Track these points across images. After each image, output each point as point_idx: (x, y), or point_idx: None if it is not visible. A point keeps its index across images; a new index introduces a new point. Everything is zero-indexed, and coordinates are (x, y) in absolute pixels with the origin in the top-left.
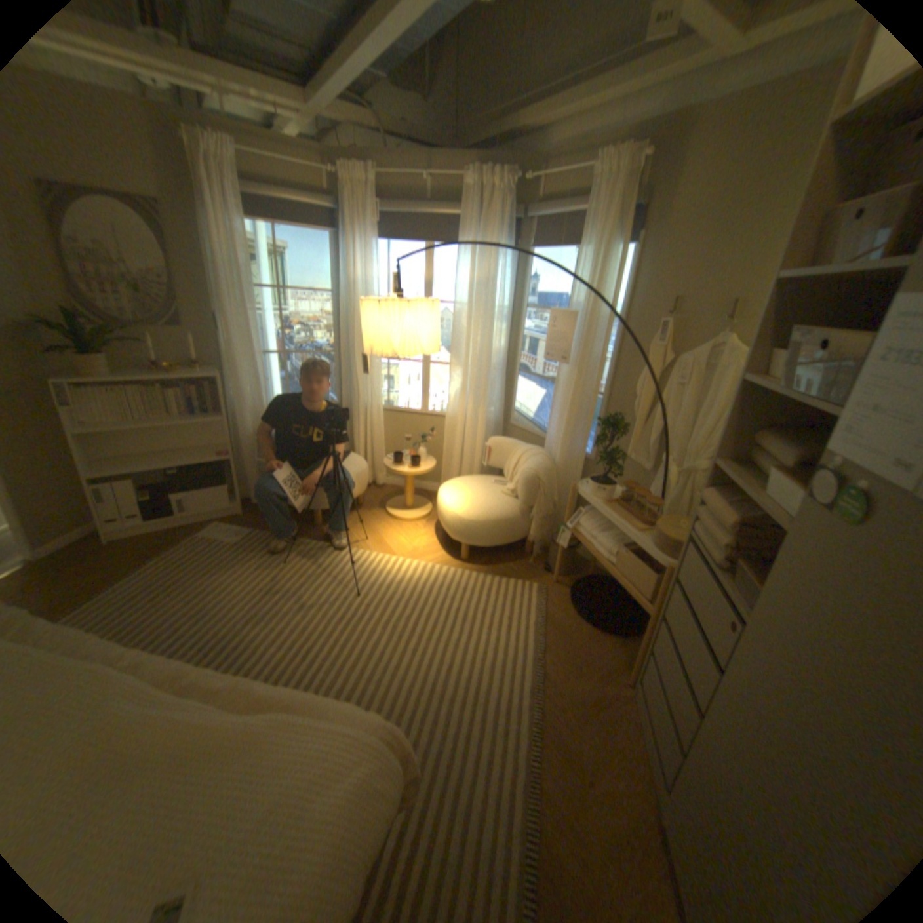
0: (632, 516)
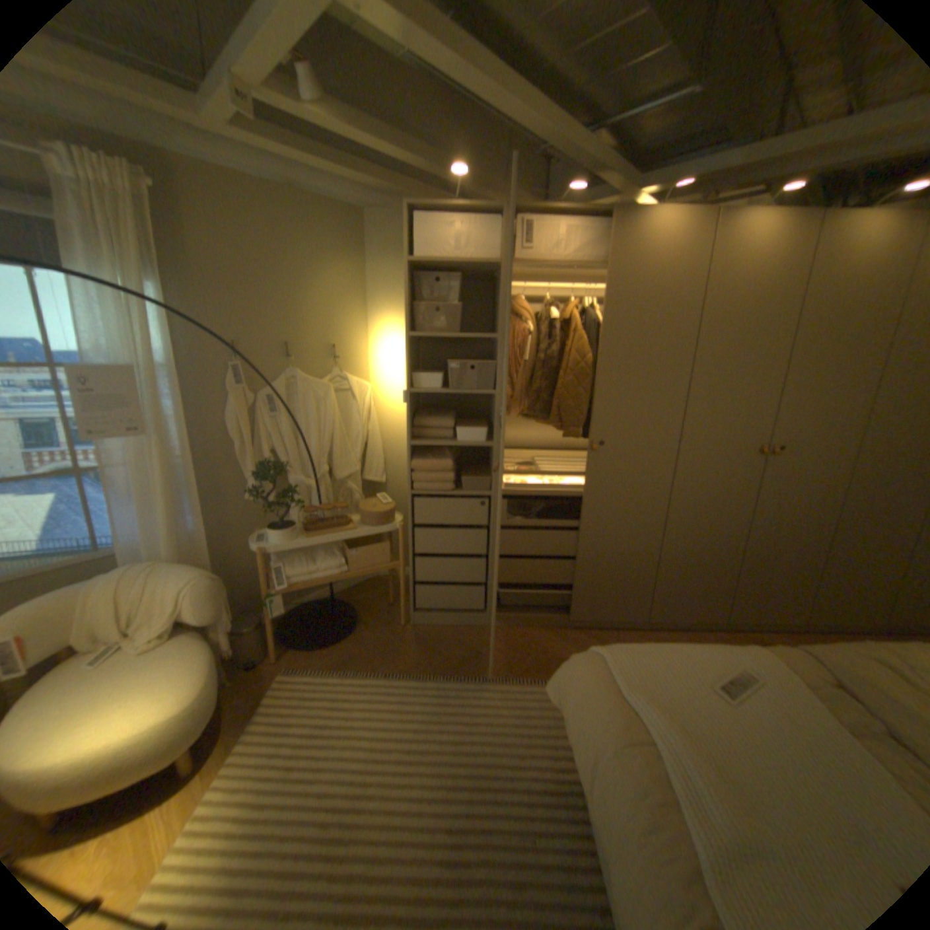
0: (331, 528)
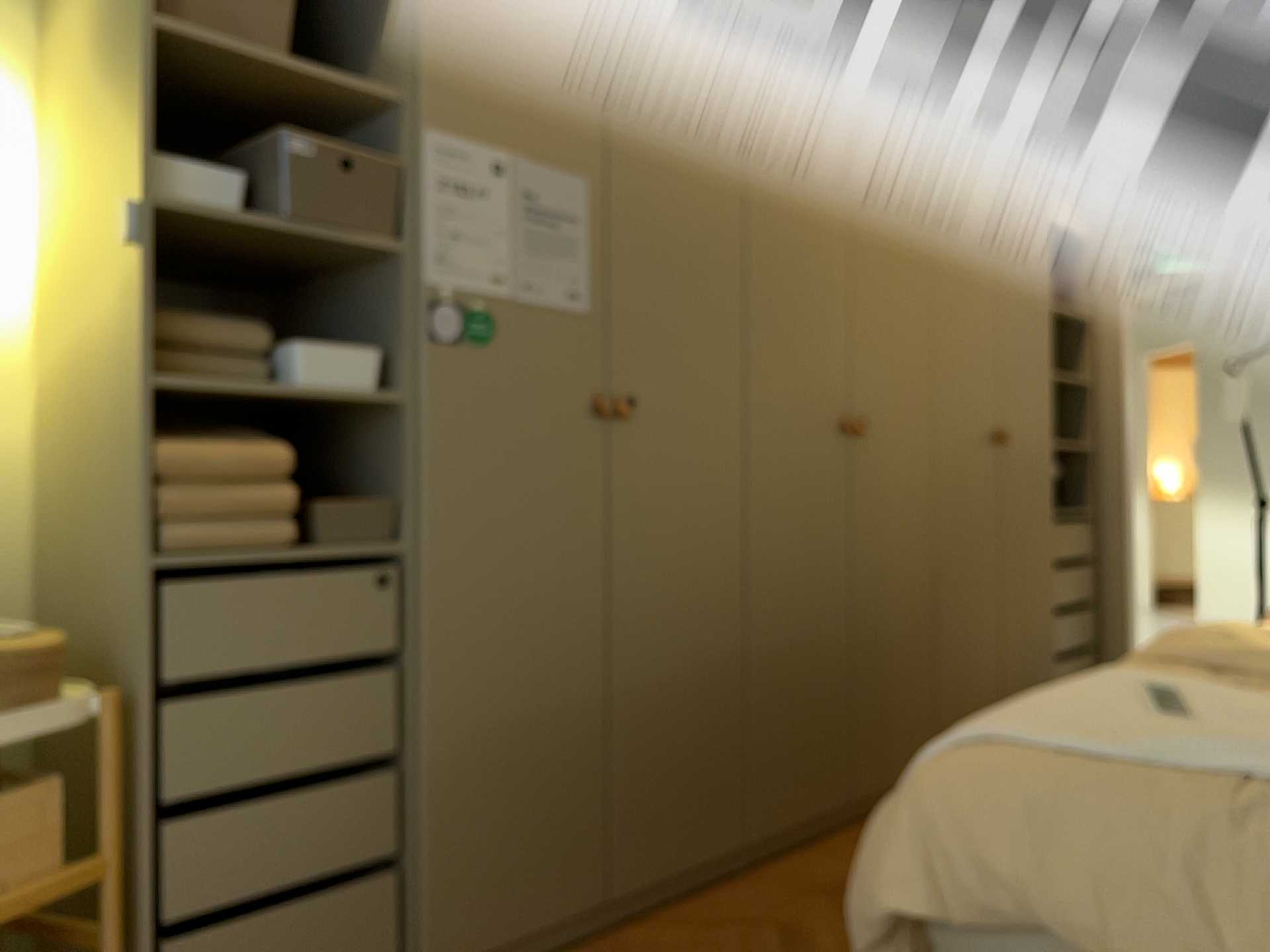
0: None
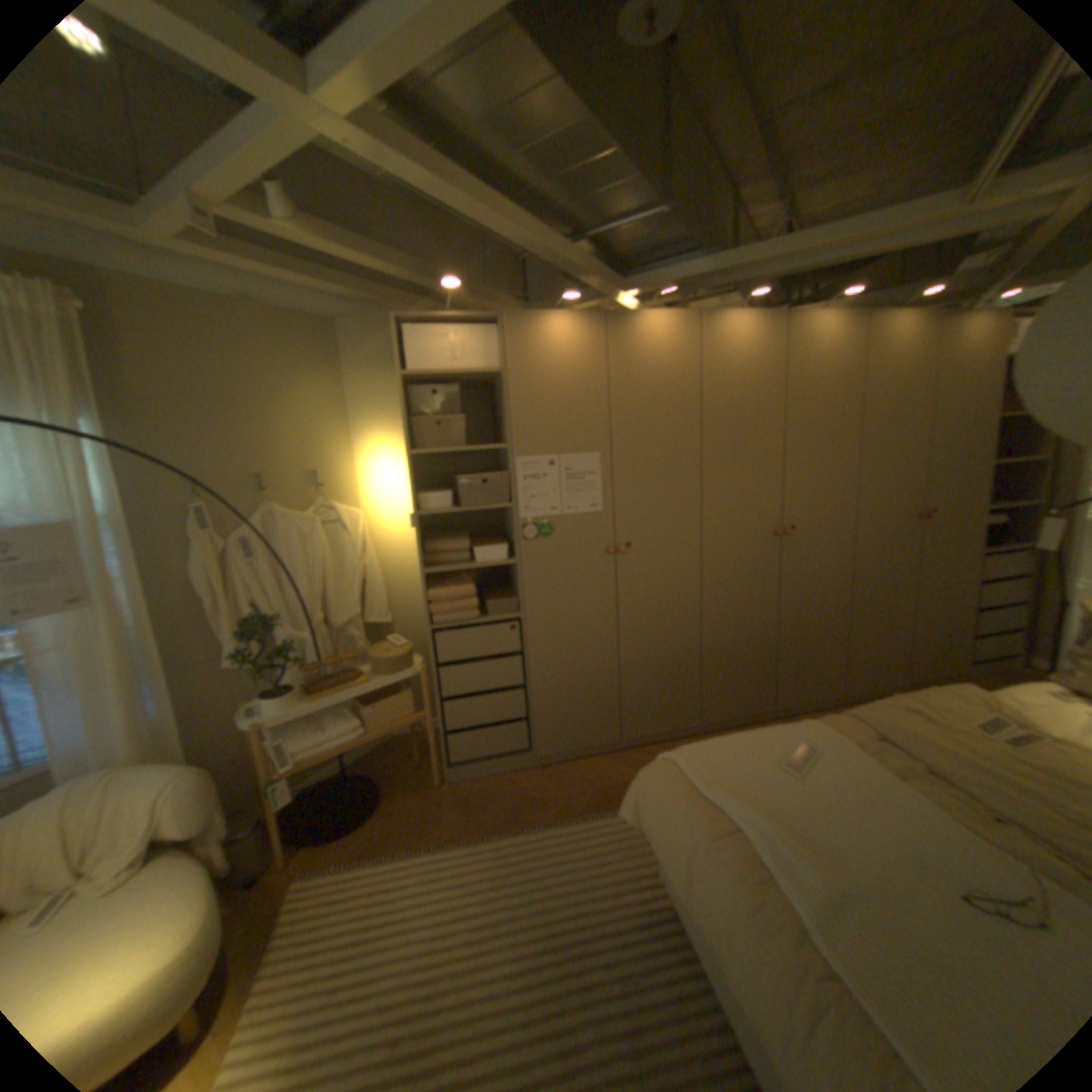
0: (340, 685)
